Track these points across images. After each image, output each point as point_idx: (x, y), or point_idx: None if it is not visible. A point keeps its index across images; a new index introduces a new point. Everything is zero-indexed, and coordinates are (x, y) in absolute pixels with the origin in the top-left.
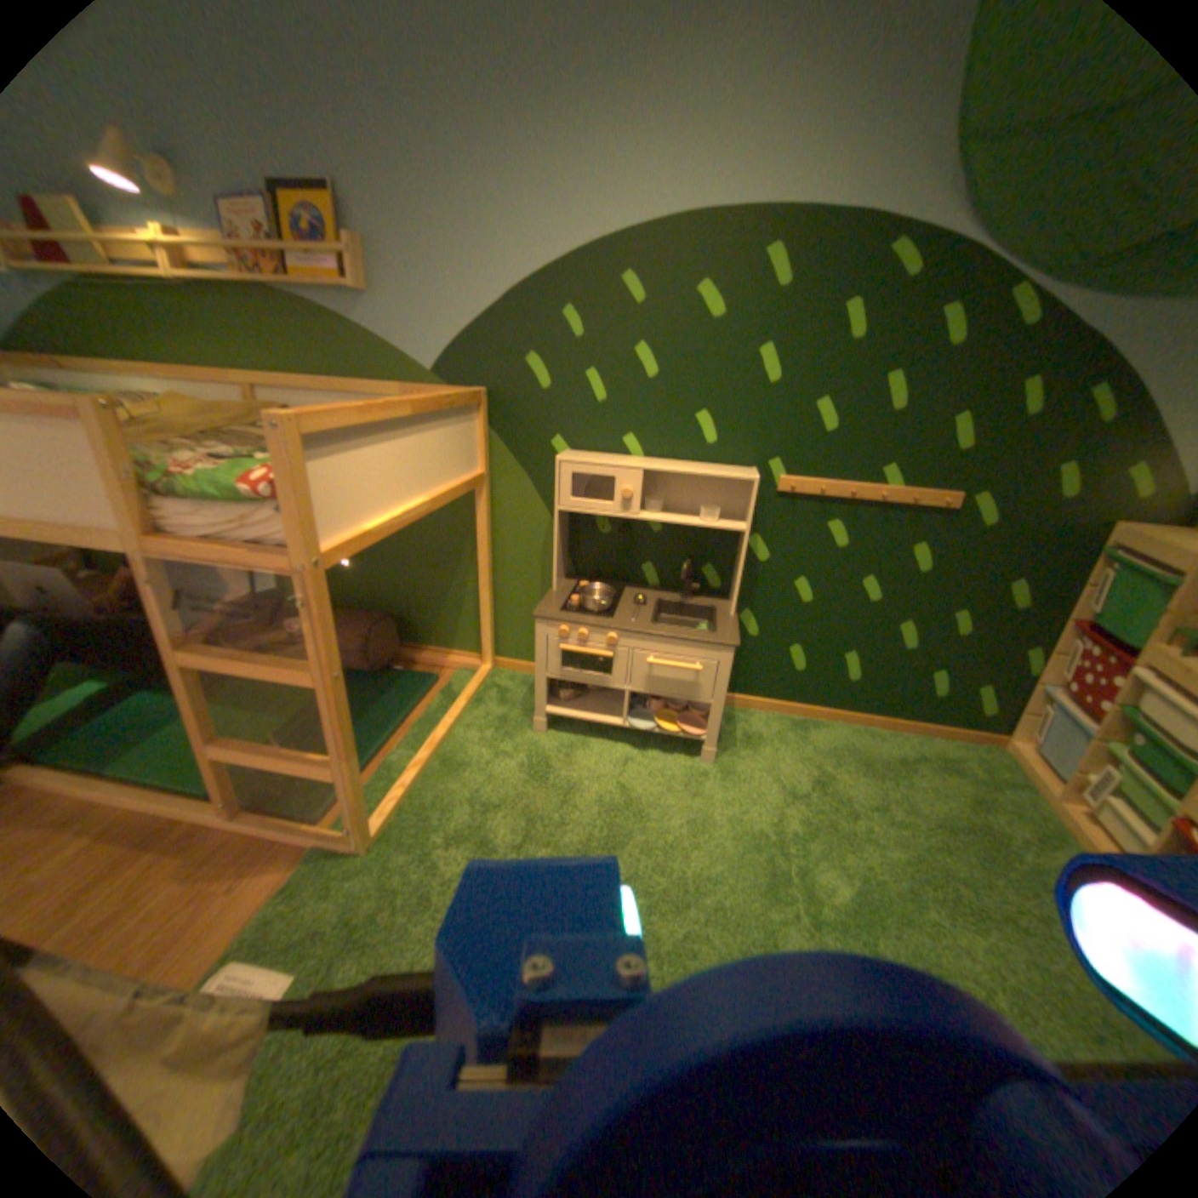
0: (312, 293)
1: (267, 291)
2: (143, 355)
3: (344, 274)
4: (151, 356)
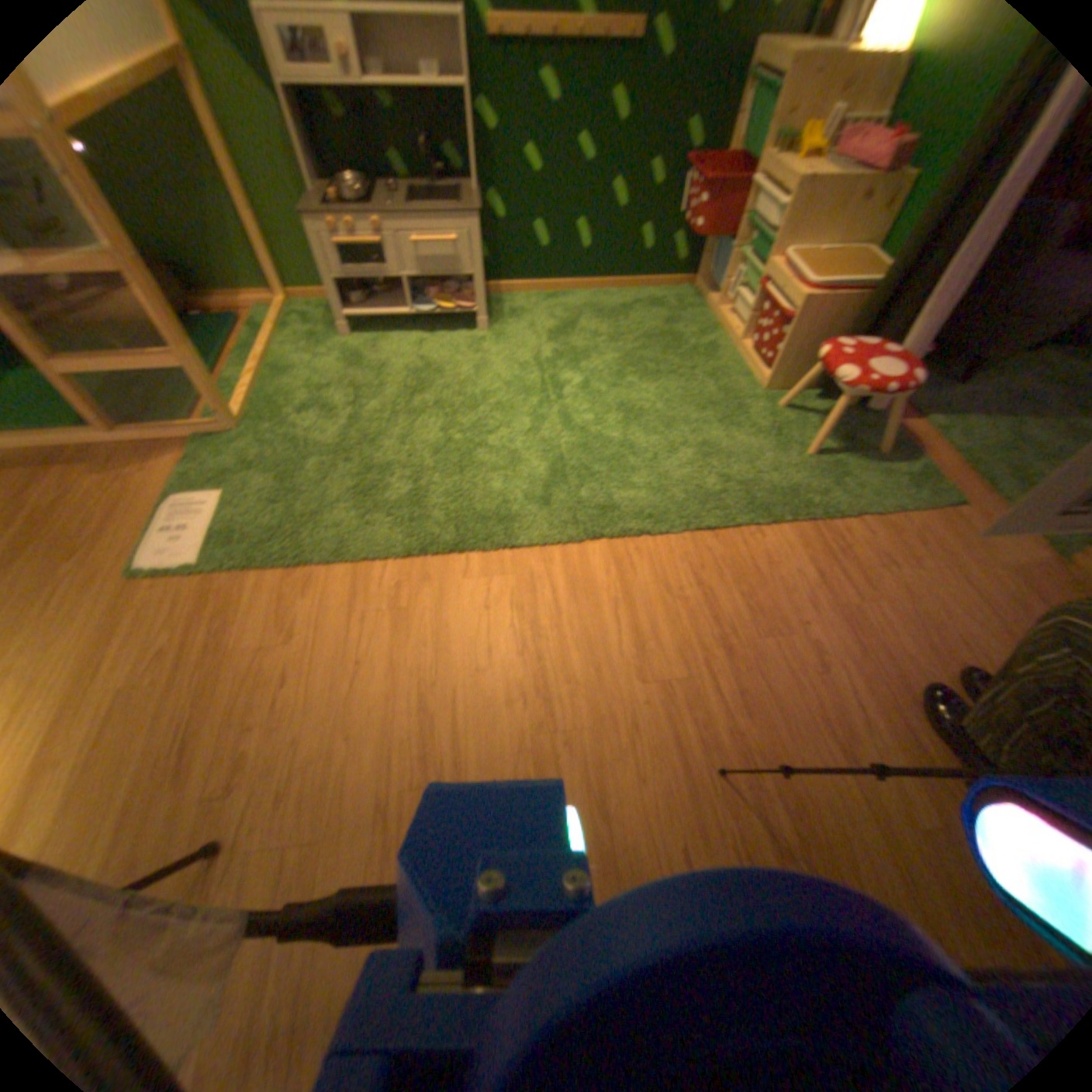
0: None
1: None
2: None
3: None
4: None
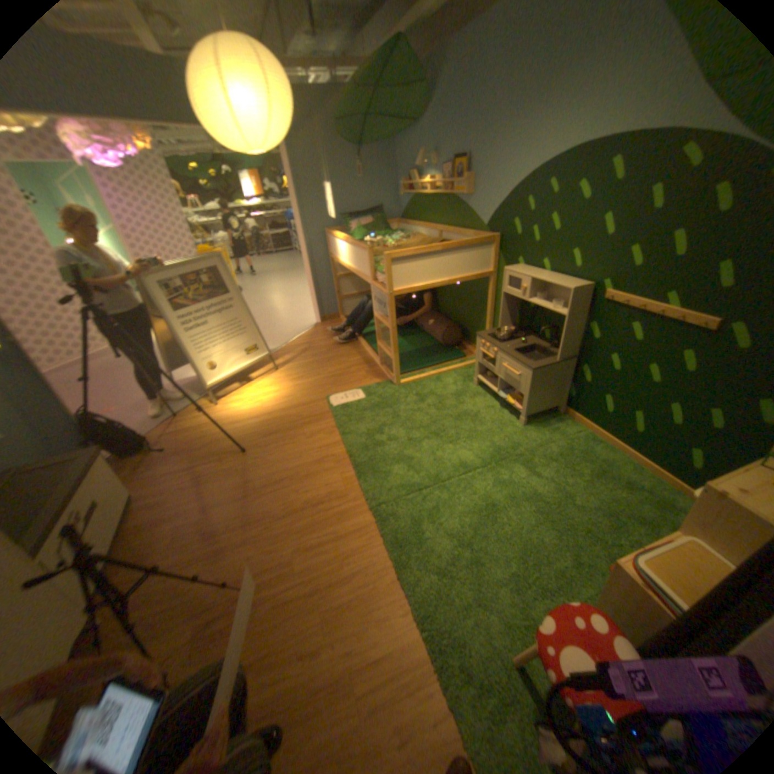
0: (461, 198)
1: (451, 198)
2: (425, 221)
3: (469, 190)
4: (426, 222)
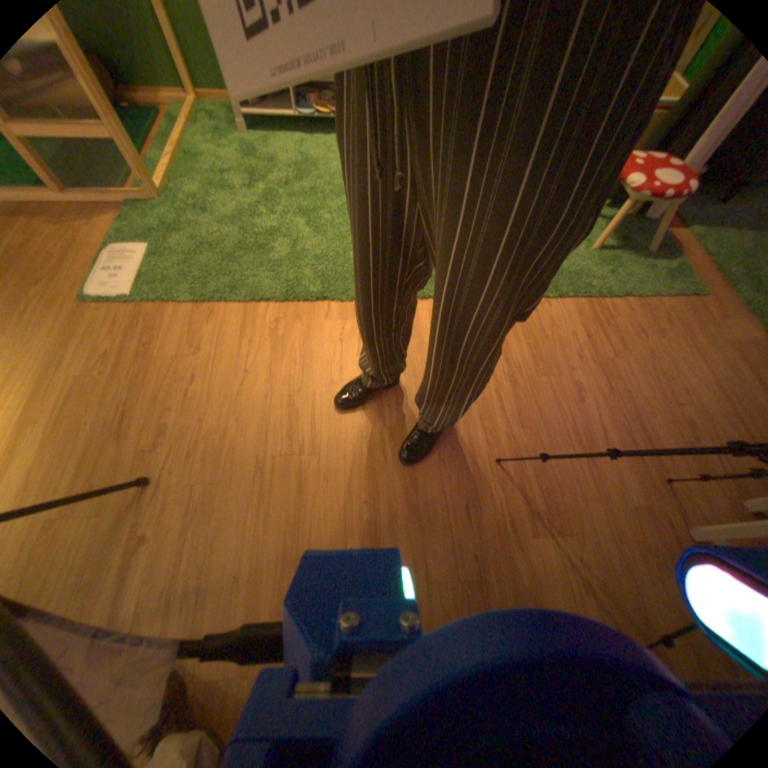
0: None
1: None
2: None
3: None
4: None
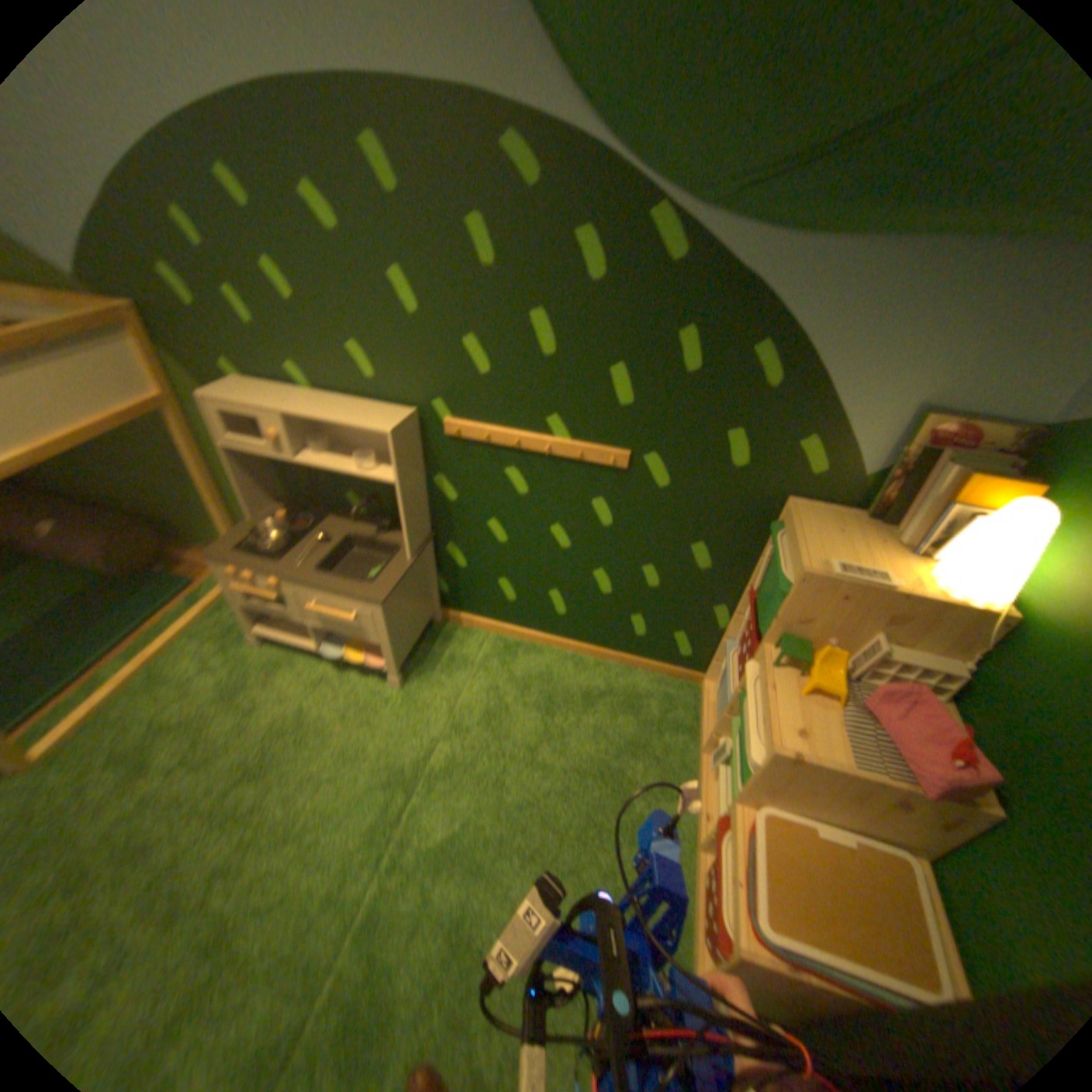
0: None
1: None
2: None
3: None
4: None
